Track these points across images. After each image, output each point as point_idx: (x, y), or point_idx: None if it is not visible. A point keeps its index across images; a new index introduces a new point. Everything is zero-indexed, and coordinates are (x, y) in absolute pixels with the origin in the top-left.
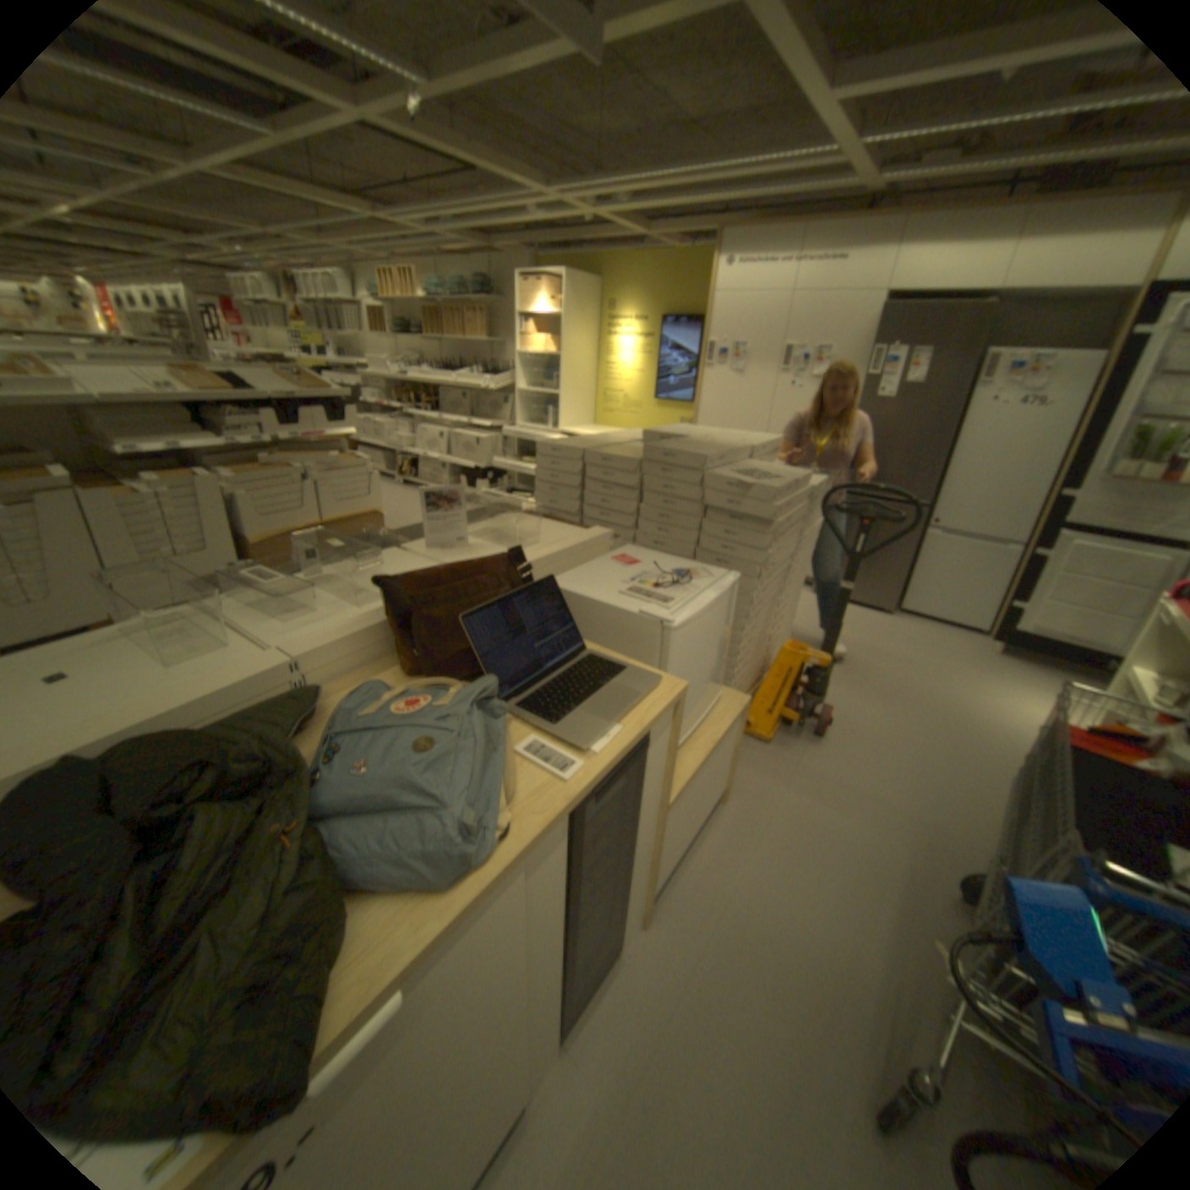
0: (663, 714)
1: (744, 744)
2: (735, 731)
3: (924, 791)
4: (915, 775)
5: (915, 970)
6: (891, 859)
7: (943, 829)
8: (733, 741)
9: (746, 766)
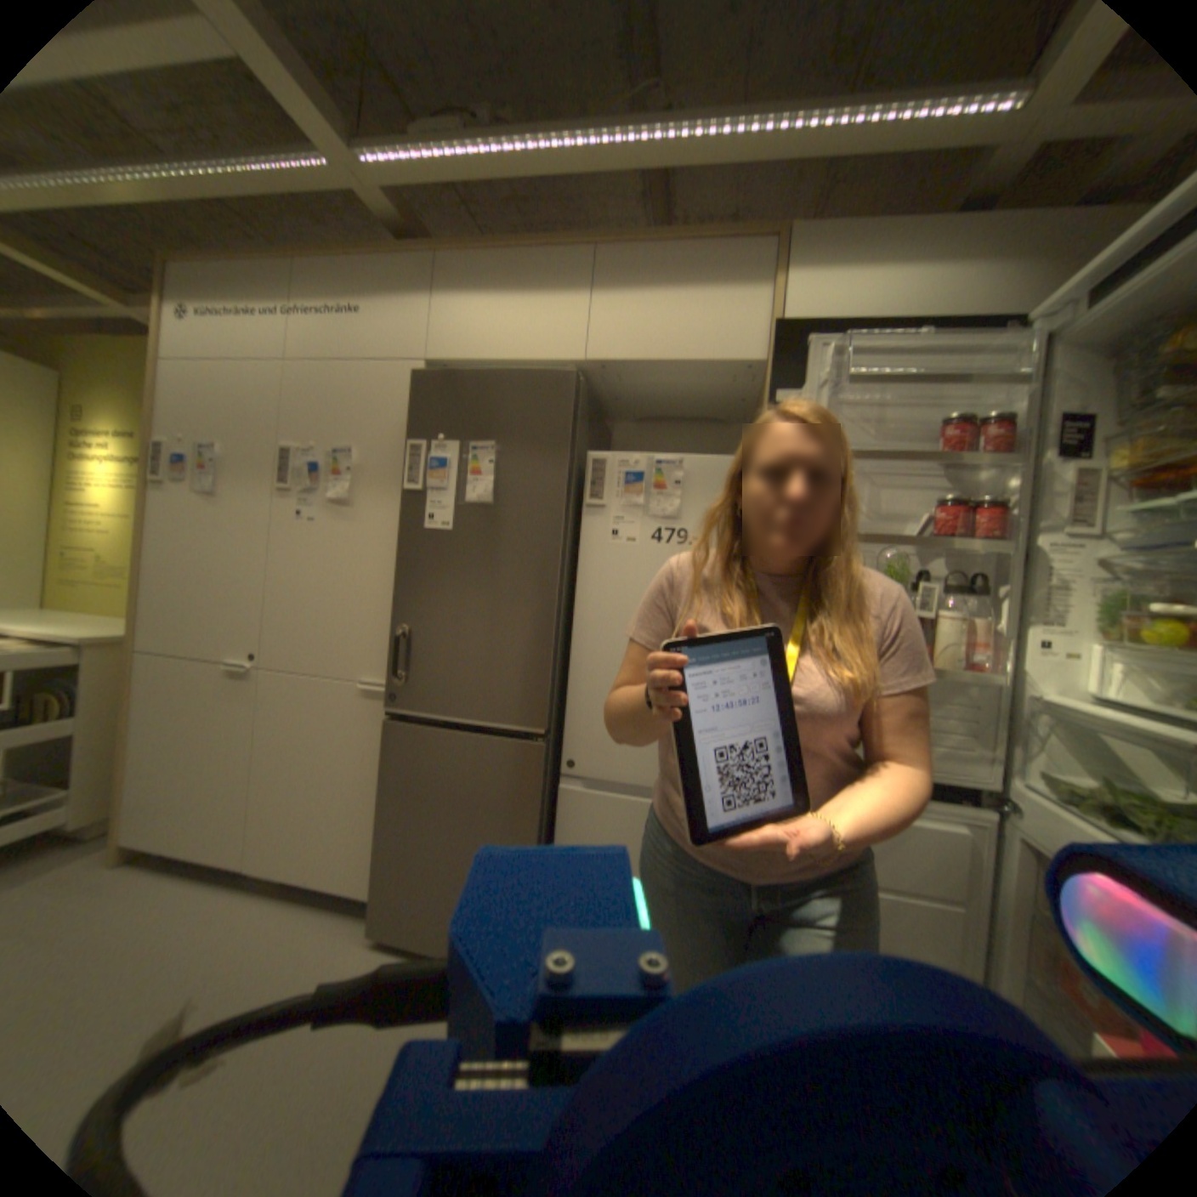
0: None
1: None
2: None
3: None
4: None
5: None
6: None
7: None
8: None
9: None
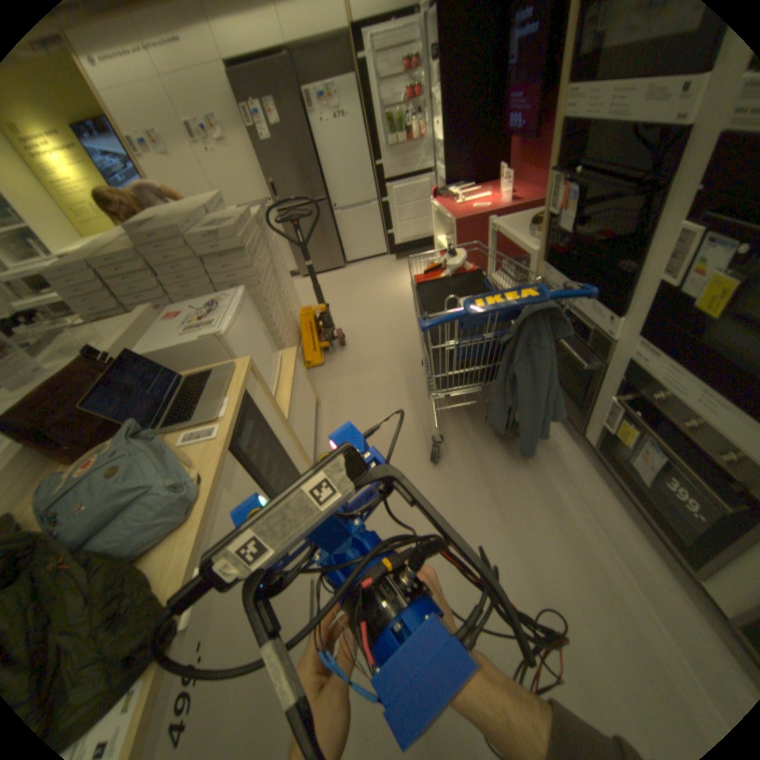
0: (250, 380)
1: (313, 373)
2: (300, 369)
3: (394, 340)
4: (388, 335)
5: (421, 407)
6: (395, 375)
7: (407, 350)
8: (303, 374)
9: (320, 382)
